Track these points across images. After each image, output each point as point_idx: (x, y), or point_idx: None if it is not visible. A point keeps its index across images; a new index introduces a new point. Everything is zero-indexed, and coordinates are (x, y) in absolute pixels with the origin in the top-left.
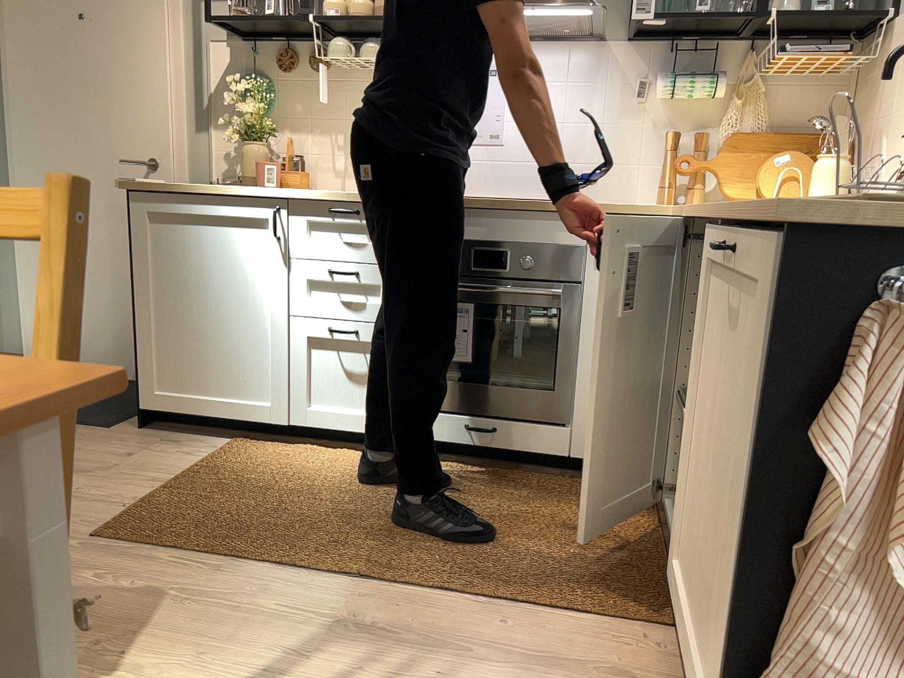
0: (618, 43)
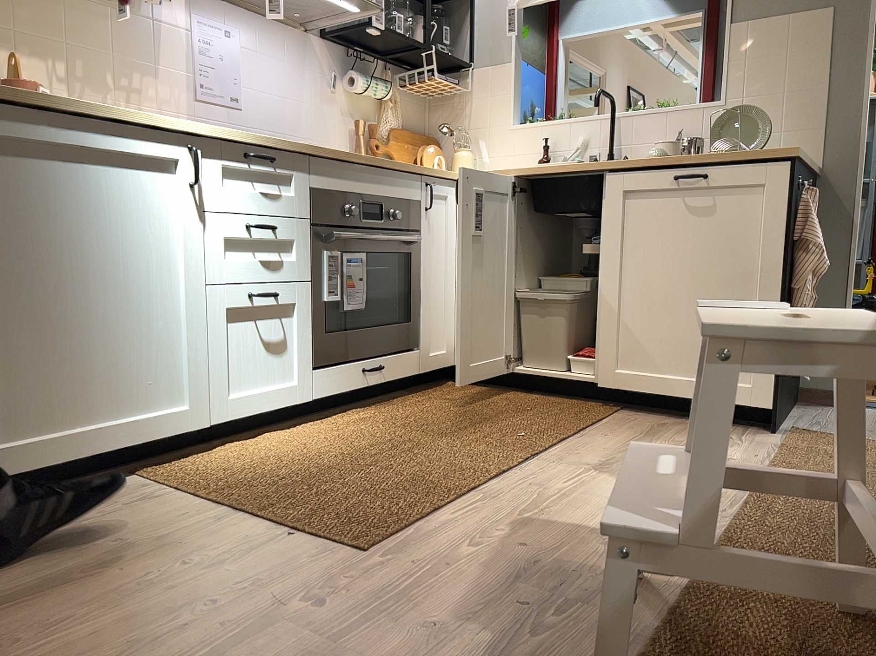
0: (319, 37)
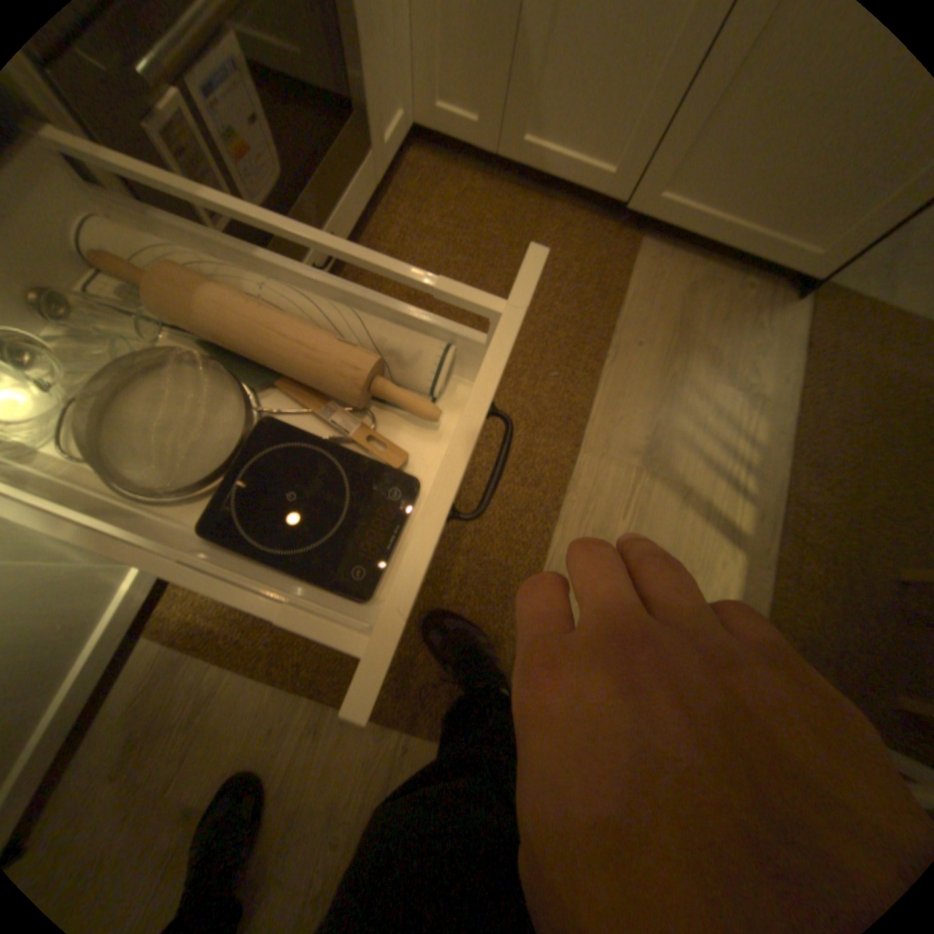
0: None
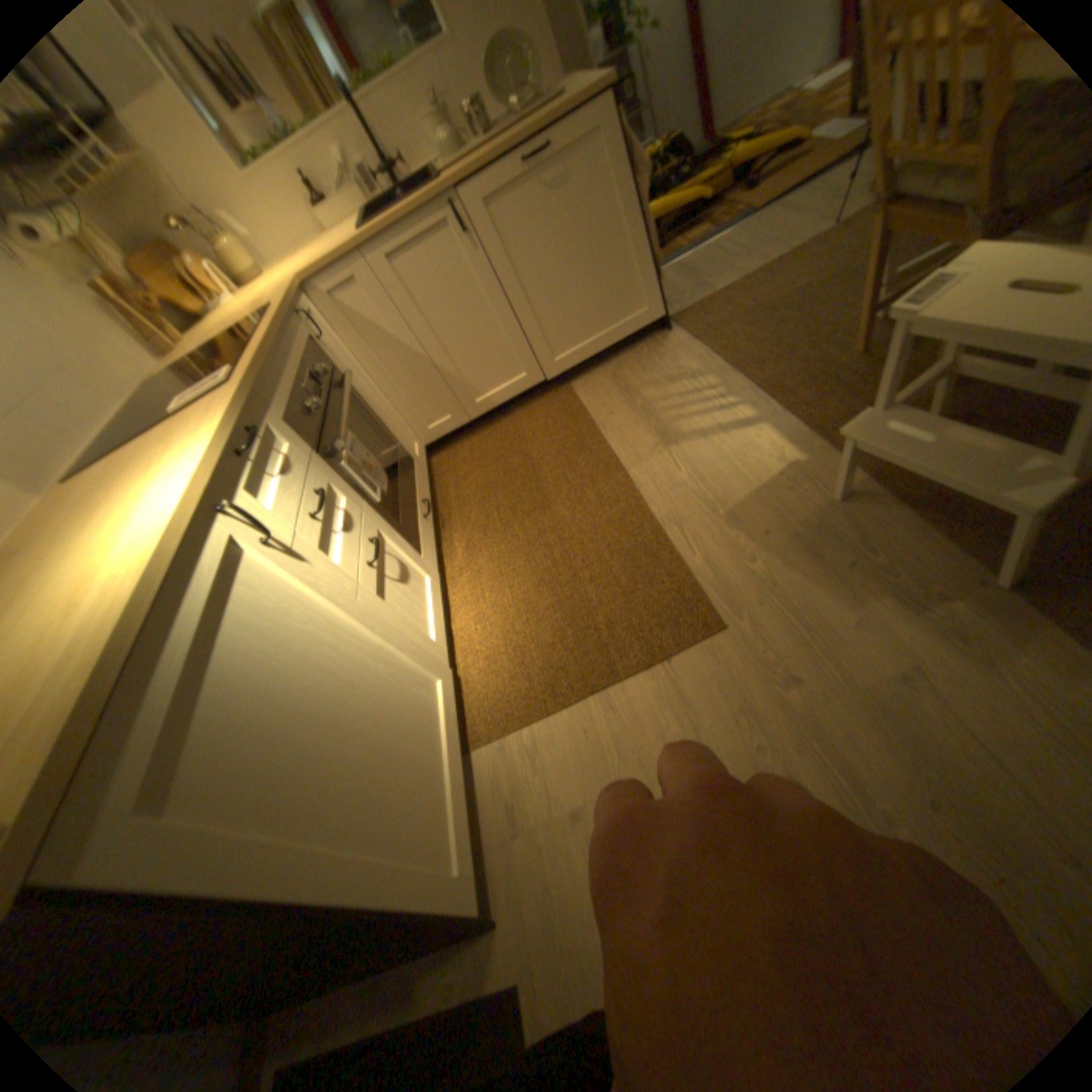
0: None
